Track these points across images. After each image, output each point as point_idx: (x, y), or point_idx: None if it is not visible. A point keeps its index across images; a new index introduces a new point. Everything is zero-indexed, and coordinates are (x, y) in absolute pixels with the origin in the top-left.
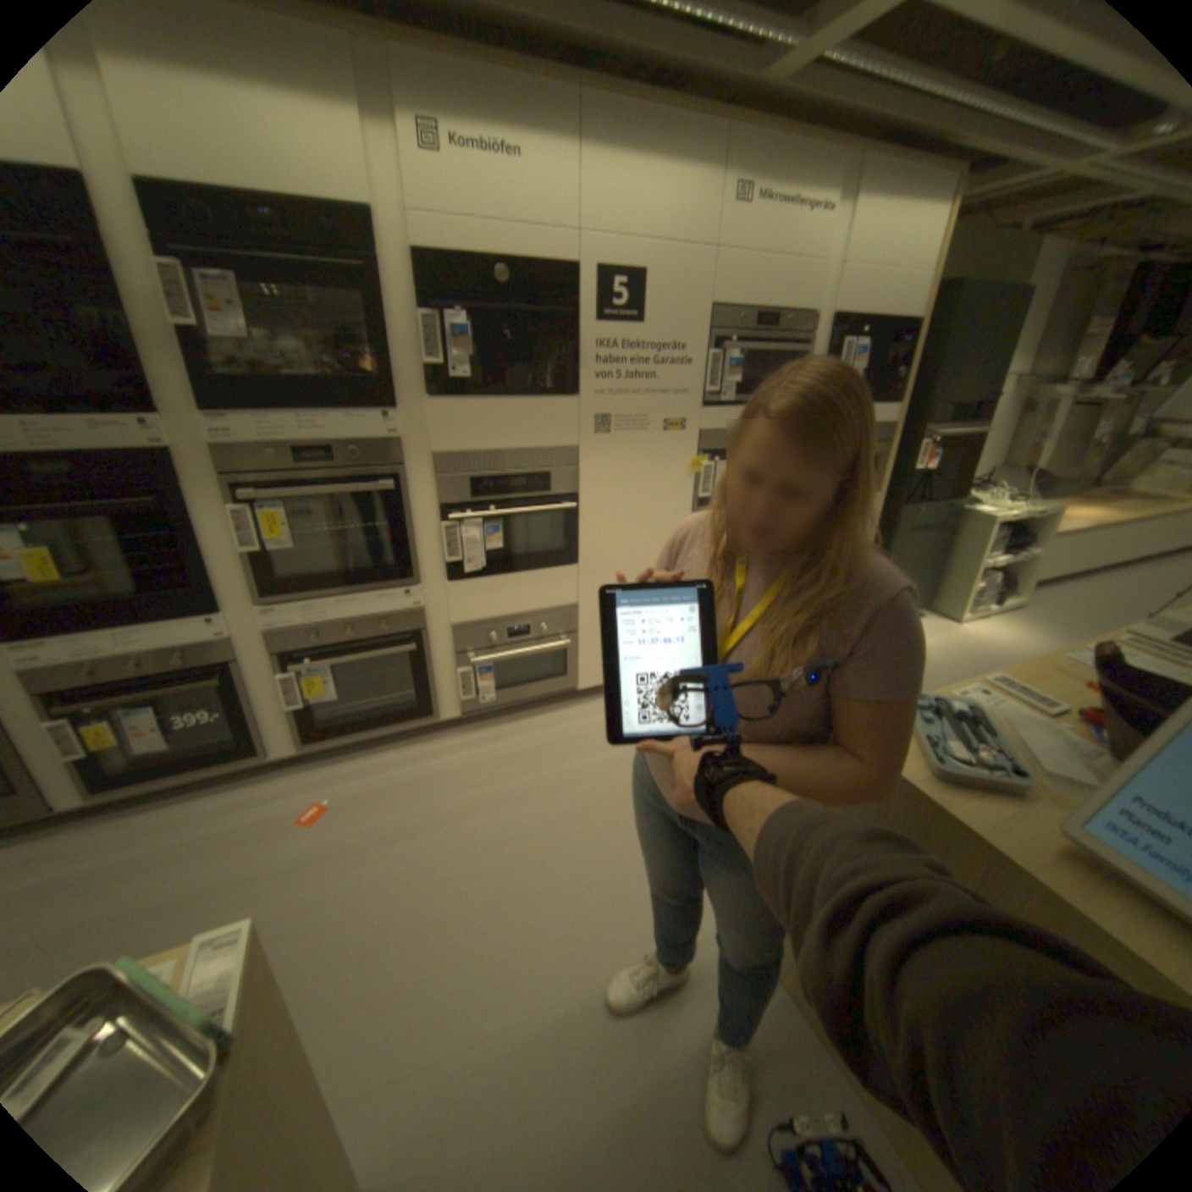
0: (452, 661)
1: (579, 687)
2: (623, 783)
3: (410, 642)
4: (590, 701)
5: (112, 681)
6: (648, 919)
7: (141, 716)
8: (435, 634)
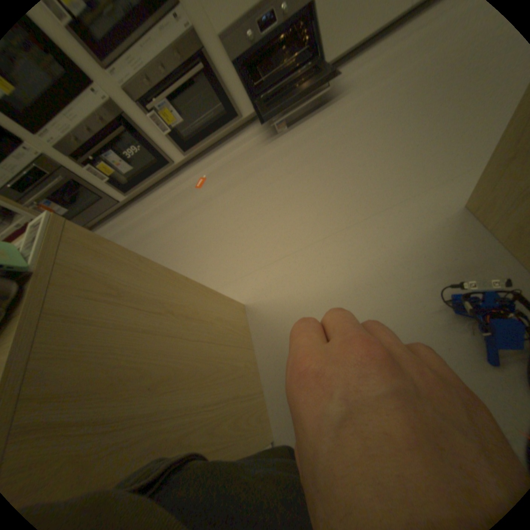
0: (232, 68)
1: (327, 59)
2: (361, 118)
3: (199, 61)
4: (338, 70)
5: (86, 140)
6: (375, 193)
7: (110, 154)
8: (212, 49)
